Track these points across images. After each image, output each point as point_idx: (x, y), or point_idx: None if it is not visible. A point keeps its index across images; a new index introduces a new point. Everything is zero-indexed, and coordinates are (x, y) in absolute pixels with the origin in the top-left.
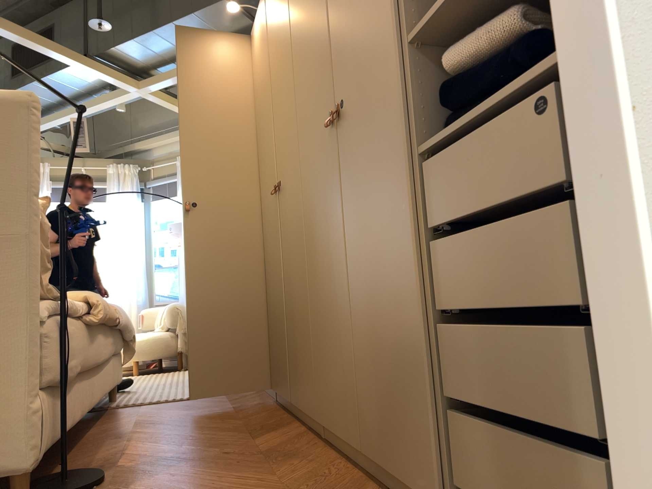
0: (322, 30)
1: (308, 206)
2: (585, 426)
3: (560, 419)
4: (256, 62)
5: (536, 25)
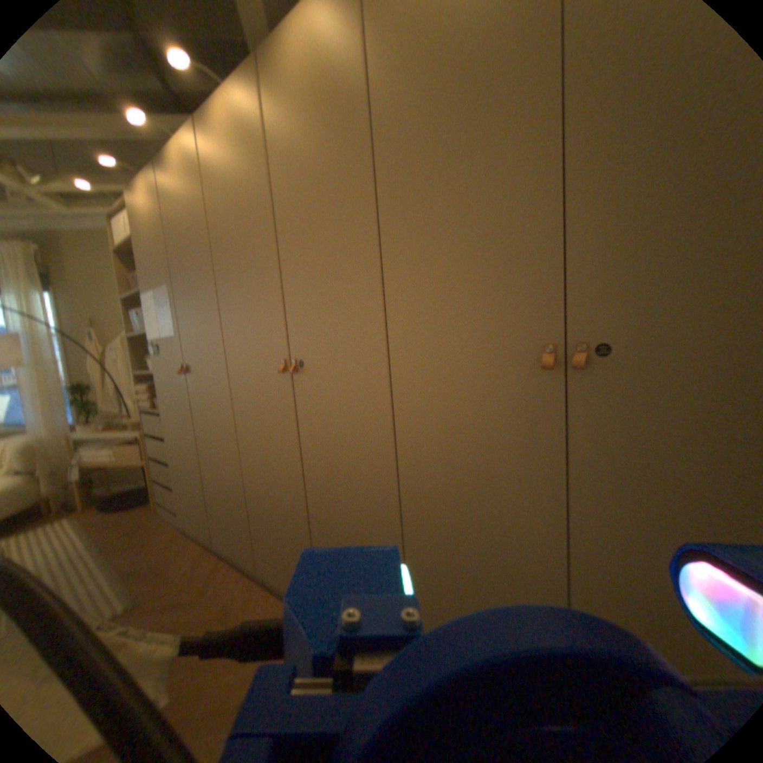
0: (504, 197)
1: (398, 430)
2: None
3: None
4: (206, 162)
5: None
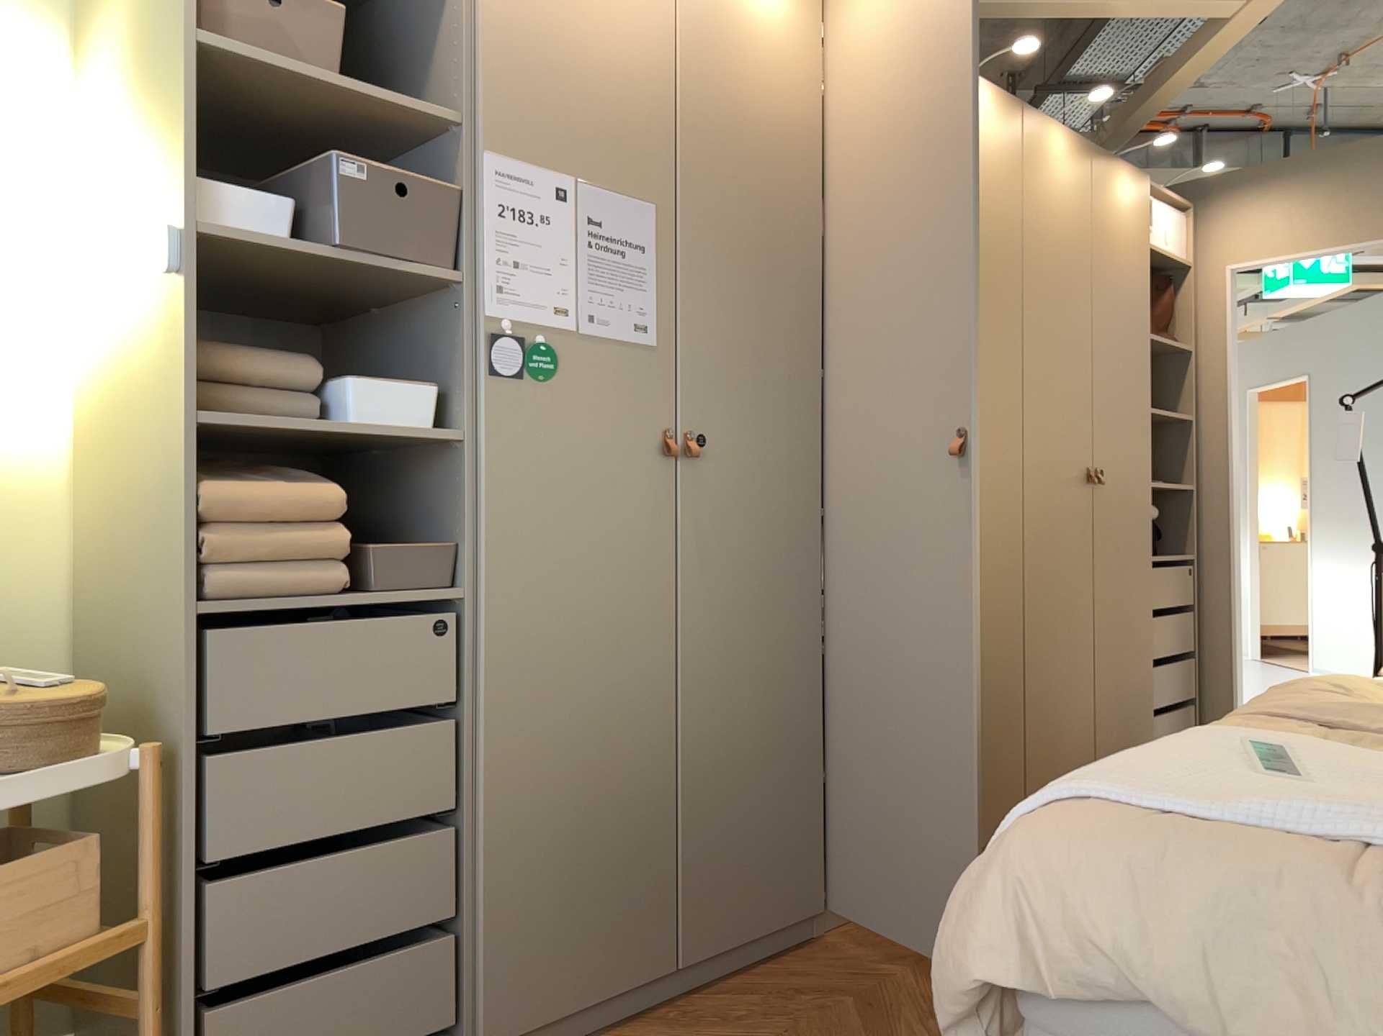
0: (1078, 362)
1: (1028, 539)
2: (1188, 692)
3: (1184, 694)
4: (843, 89)
5: (1155, 517)
